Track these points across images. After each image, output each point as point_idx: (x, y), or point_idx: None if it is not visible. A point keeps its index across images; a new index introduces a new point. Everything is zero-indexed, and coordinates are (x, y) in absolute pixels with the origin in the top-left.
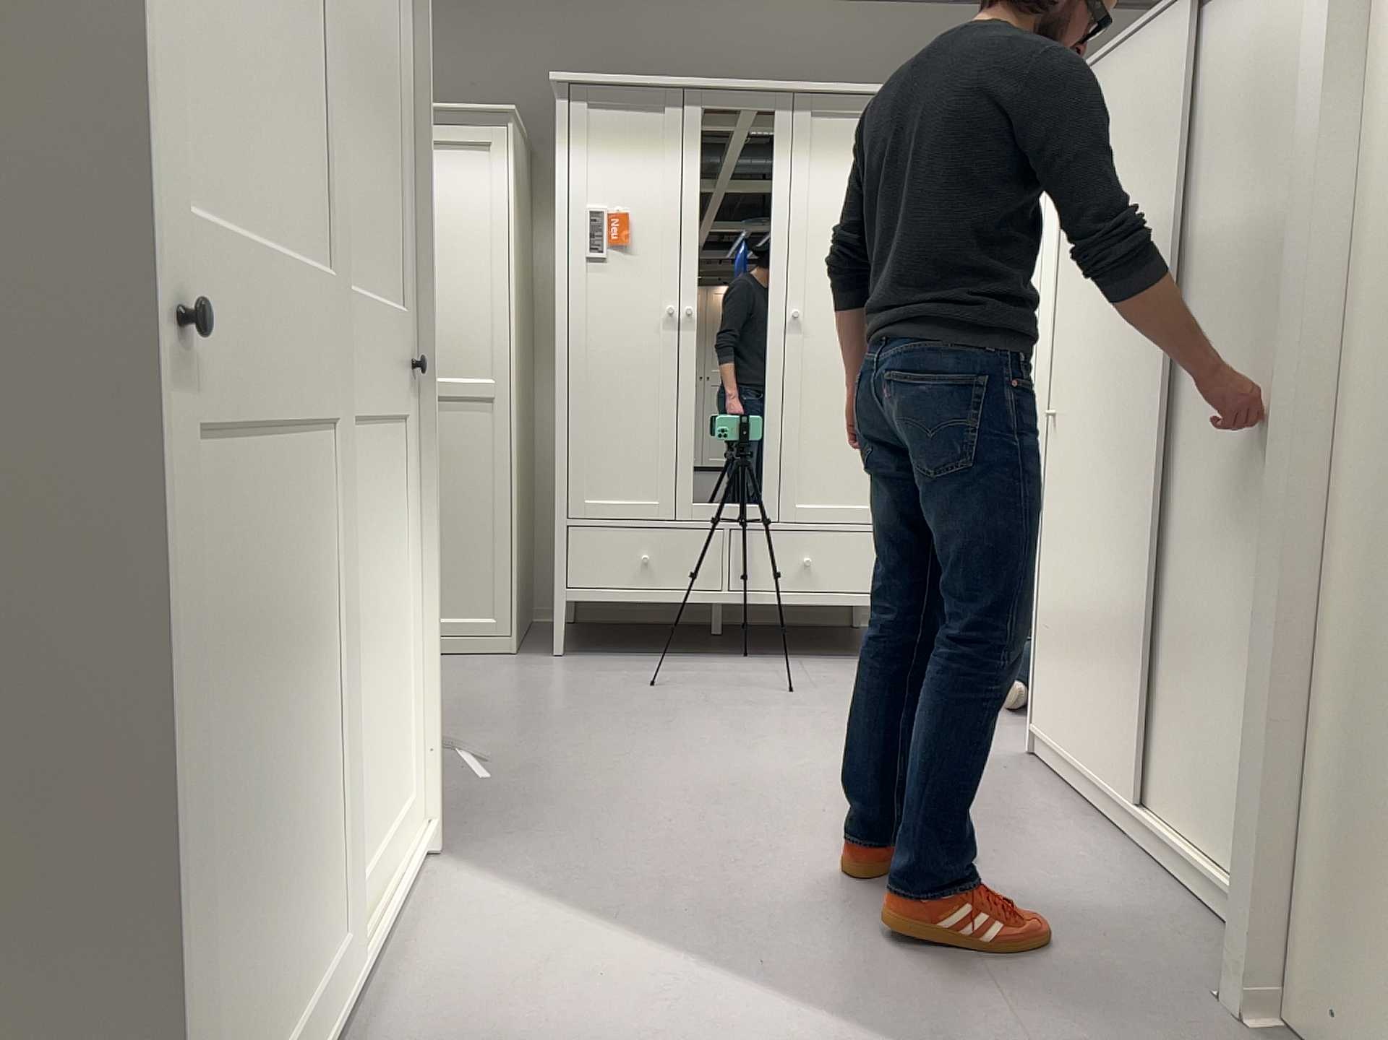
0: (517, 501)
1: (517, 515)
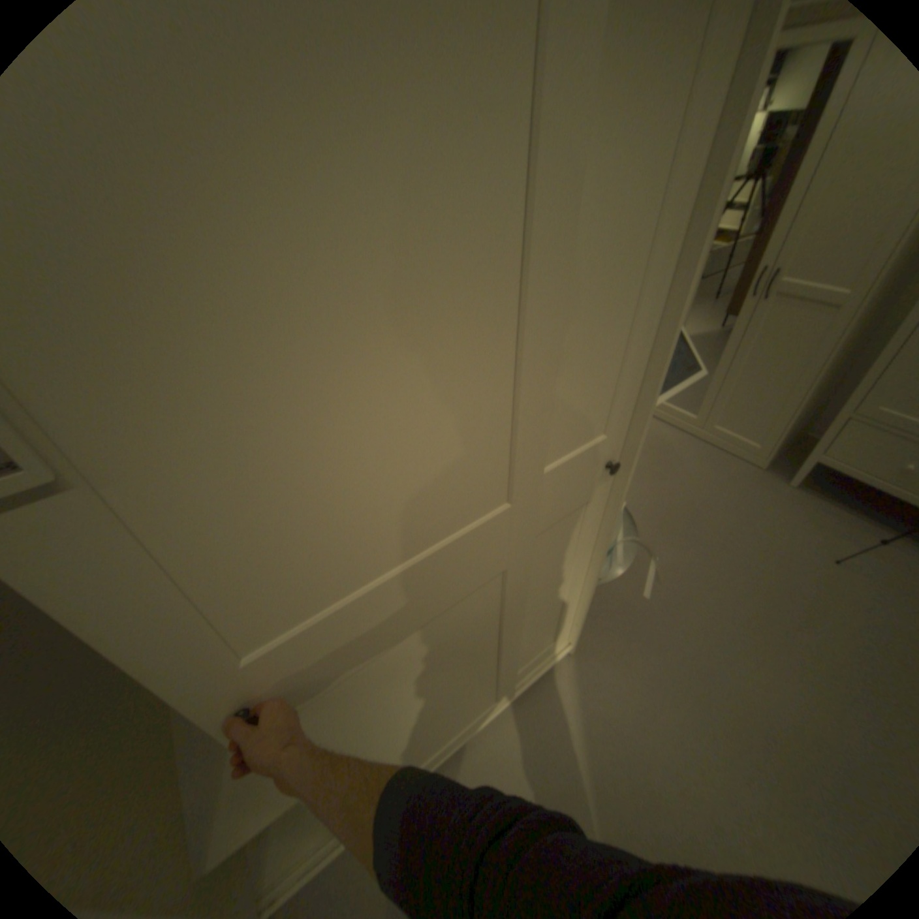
0: (822, 381)
1: (816, 390)
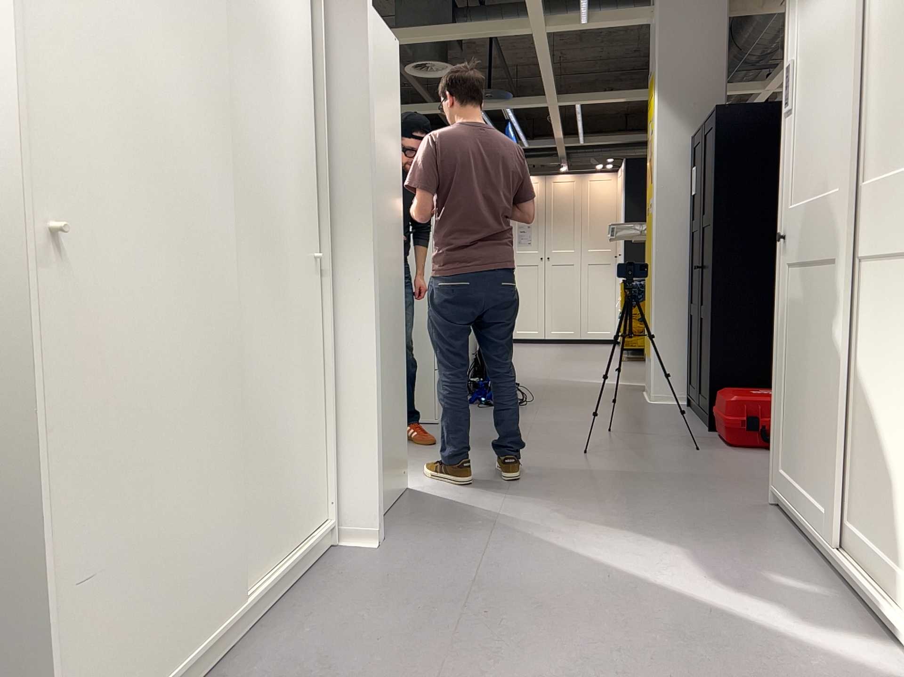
0: None
1: None
